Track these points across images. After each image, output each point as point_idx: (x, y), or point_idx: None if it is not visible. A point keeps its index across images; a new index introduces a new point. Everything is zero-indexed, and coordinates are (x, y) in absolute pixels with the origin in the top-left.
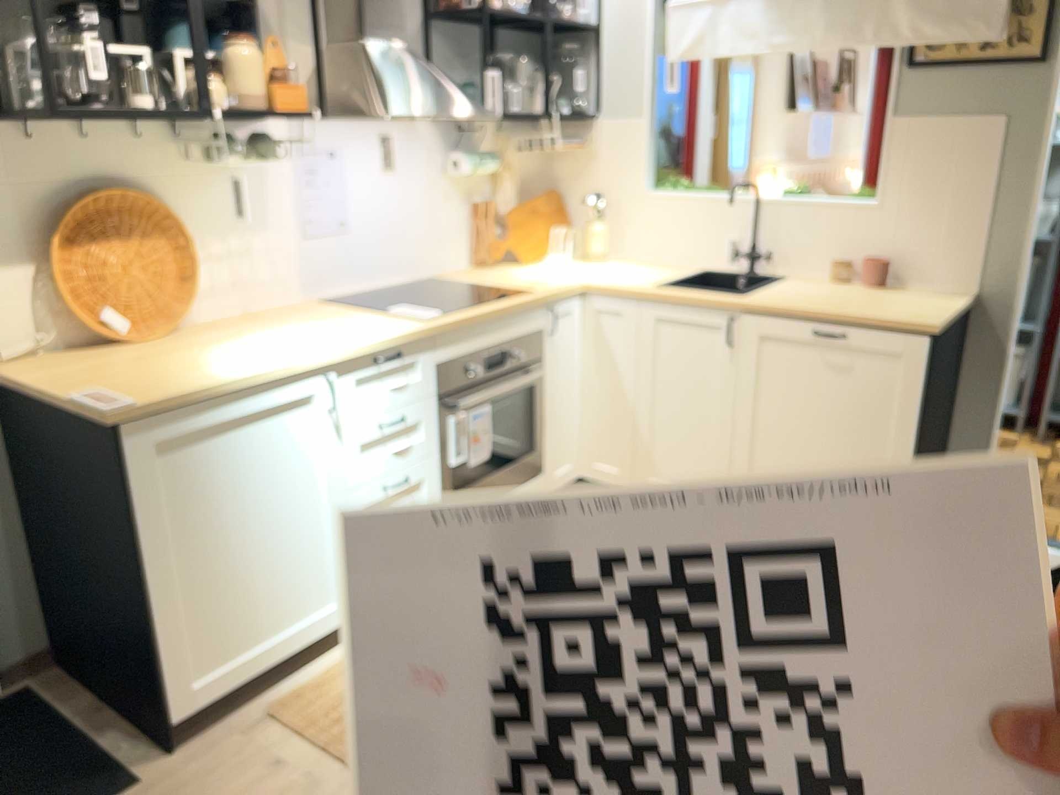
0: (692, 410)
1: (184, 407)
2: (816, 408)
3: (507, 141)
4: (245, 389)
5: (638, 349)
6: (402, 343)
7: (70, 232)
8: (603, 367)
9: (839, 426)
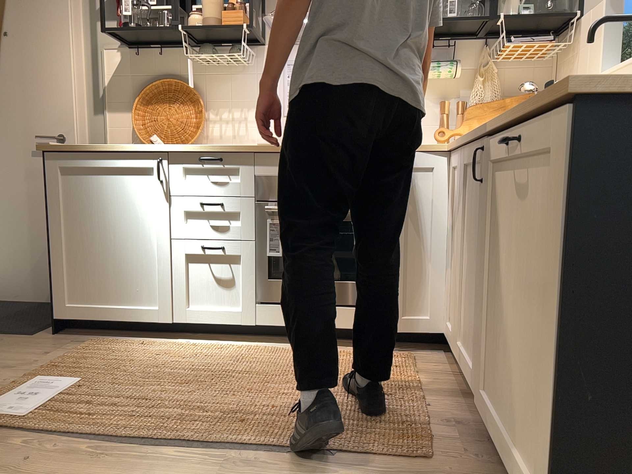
0: (476, 265)
1: (74, 153)
2: (519, 257)
3: (484, 53)
4: (107, 153)
5: (461, 202)
6: (222, 153)
7: (149, 98)
8: (455, 225)
9: (530, 284)
